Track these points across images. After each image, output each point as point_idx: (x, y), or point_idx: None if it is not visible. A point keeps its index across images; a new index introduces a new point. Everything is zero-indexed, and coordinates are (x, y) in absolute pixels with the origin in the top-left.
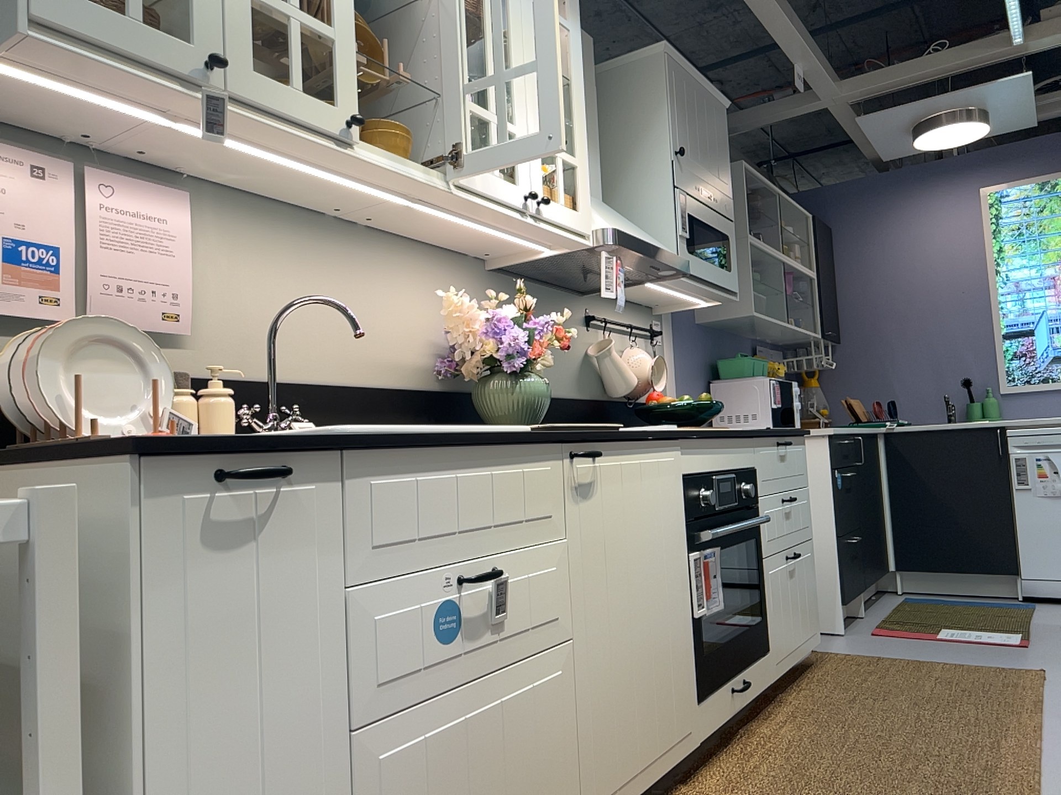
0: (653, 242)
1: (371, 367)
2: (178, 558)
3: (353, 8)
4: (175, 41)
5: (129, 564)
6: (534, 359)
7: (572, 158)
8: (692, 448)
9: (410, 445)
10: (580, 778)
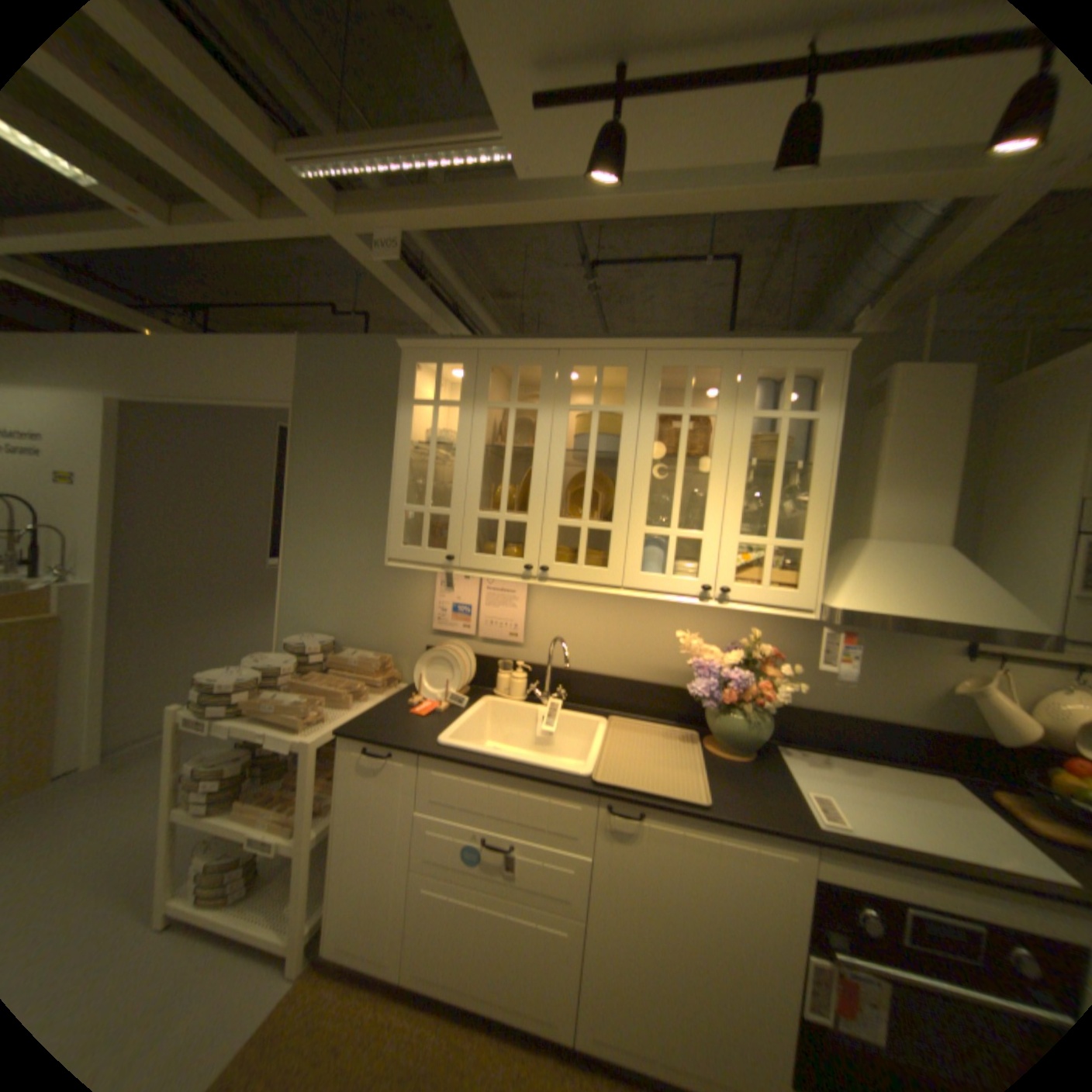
0: (961, 613)
1: (641, 668)
2: (351, 773)
3: (544, 499)
4: (441, 551)
5: (337, 769)
6: (735, 704)
7: (792, 543)
8: (850, 862)
9: (456, 763)
10: (577, 1009)
